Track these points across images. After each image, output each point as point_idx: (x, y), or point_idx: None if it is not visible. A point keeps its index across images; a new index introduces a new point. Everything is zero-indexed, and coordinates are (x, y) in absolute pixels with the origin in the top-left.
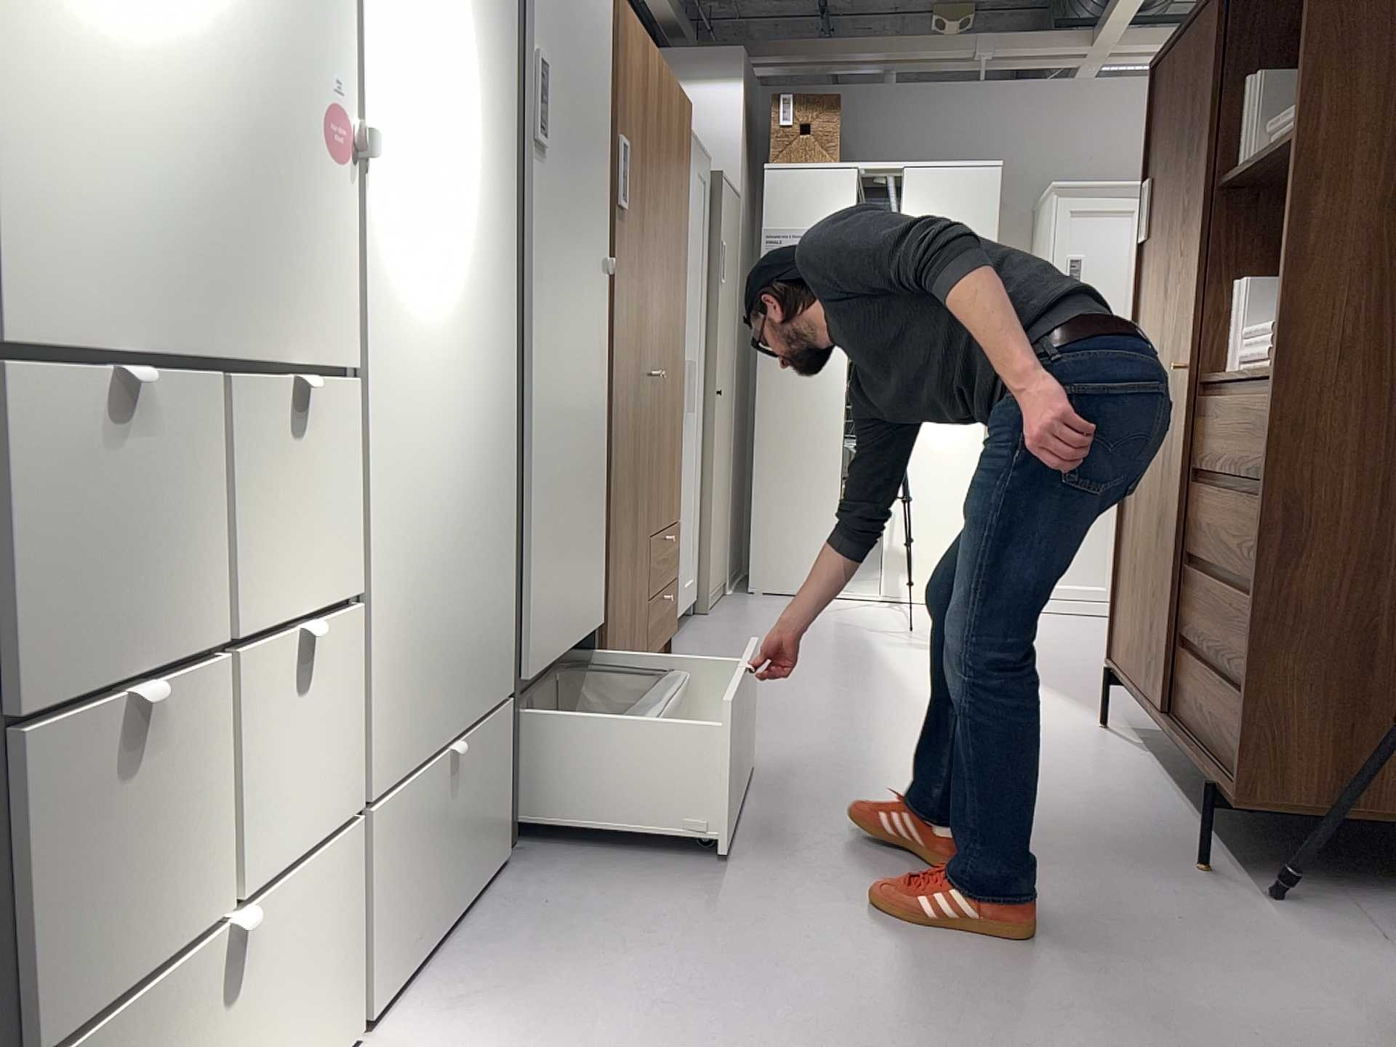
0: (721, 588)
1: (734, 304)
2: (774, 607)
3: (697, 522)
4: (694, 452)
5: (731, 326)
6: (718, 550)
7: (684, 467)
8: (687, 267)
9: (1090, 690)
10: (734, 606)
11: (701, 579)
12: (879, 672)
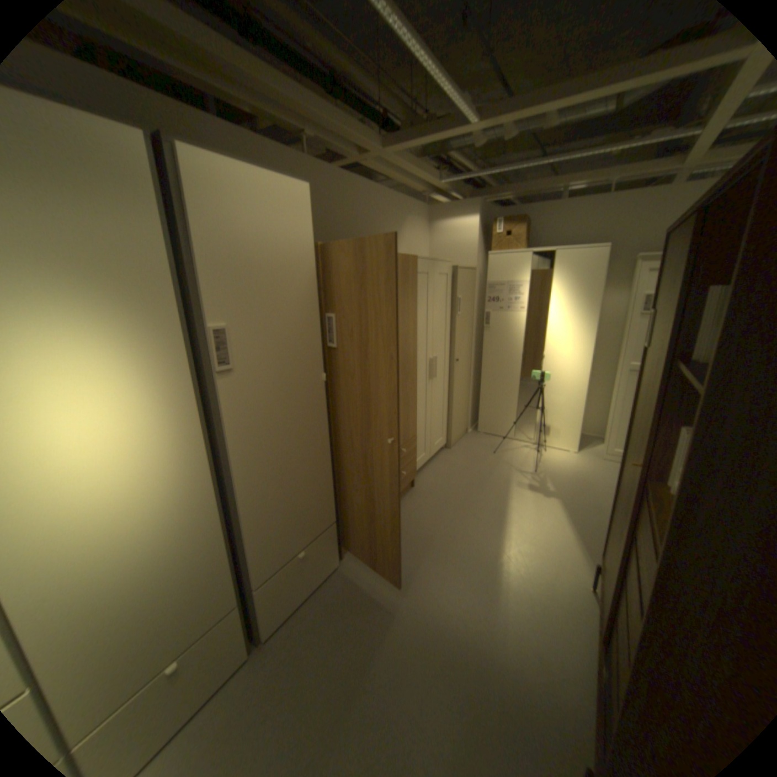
0: (462, 432)
1: (471, 317)
2: (482, 444)
3: (445, 415)
4: (441, 390)
5: (468, 327)
6: (458, 421)
7: (431, 401)
8: (430, 320)
9: (604, 546)
10: (466, 442)
11: (448, 435)
12: (500, 509)
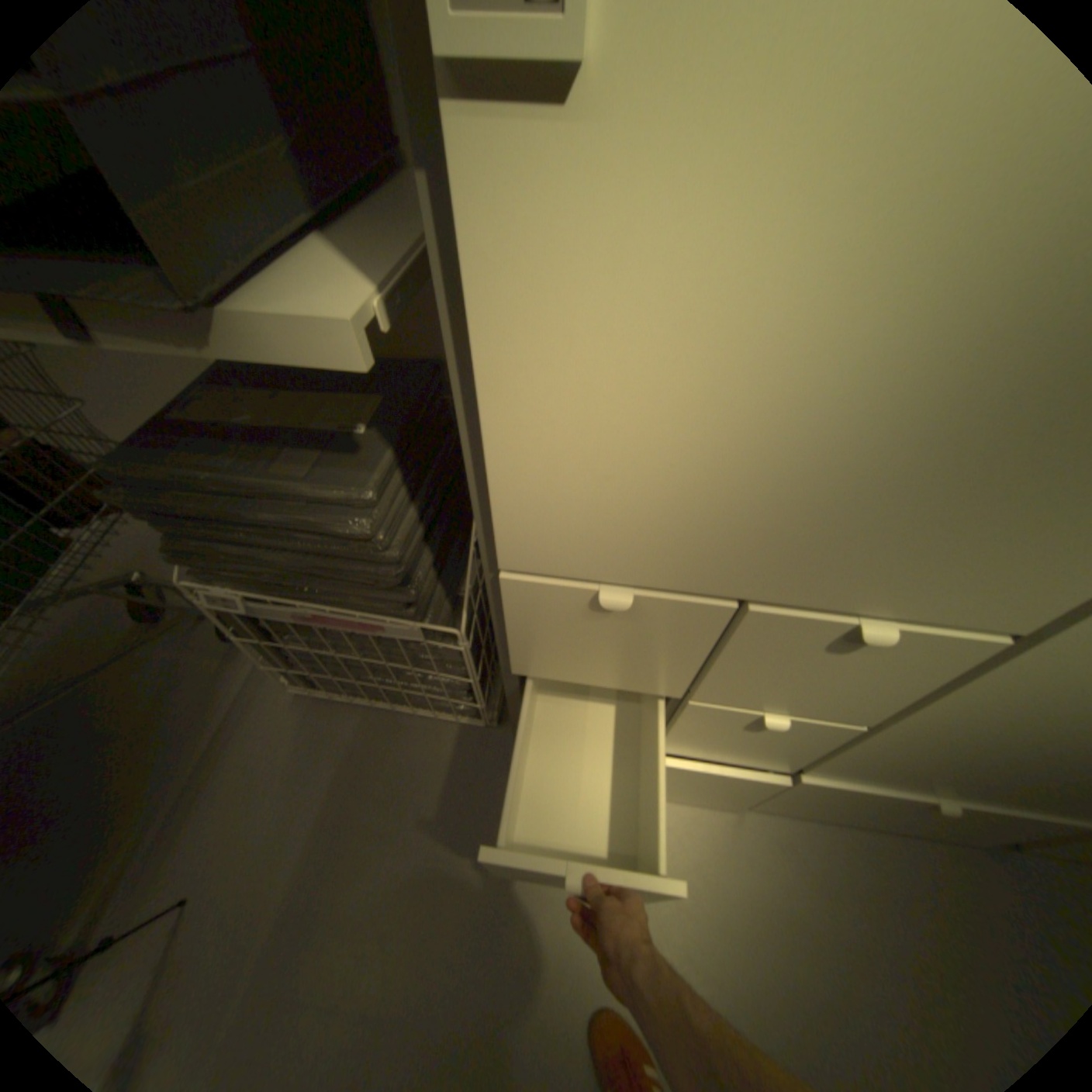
0: None
1: None
2: None
3: None
4: None
5: None
6: None
7: None
8: None
9: None
10: None
11: None
12: None
